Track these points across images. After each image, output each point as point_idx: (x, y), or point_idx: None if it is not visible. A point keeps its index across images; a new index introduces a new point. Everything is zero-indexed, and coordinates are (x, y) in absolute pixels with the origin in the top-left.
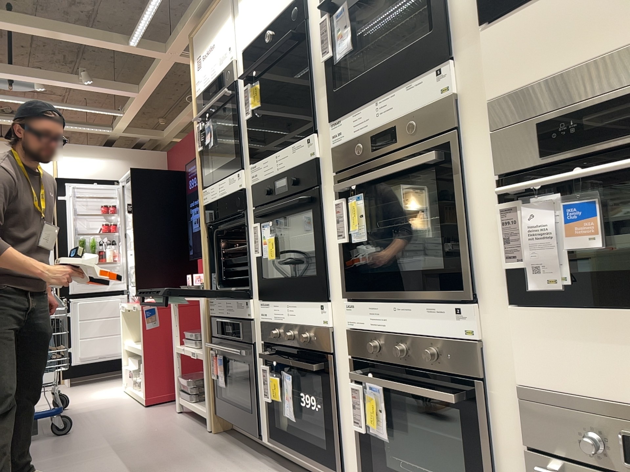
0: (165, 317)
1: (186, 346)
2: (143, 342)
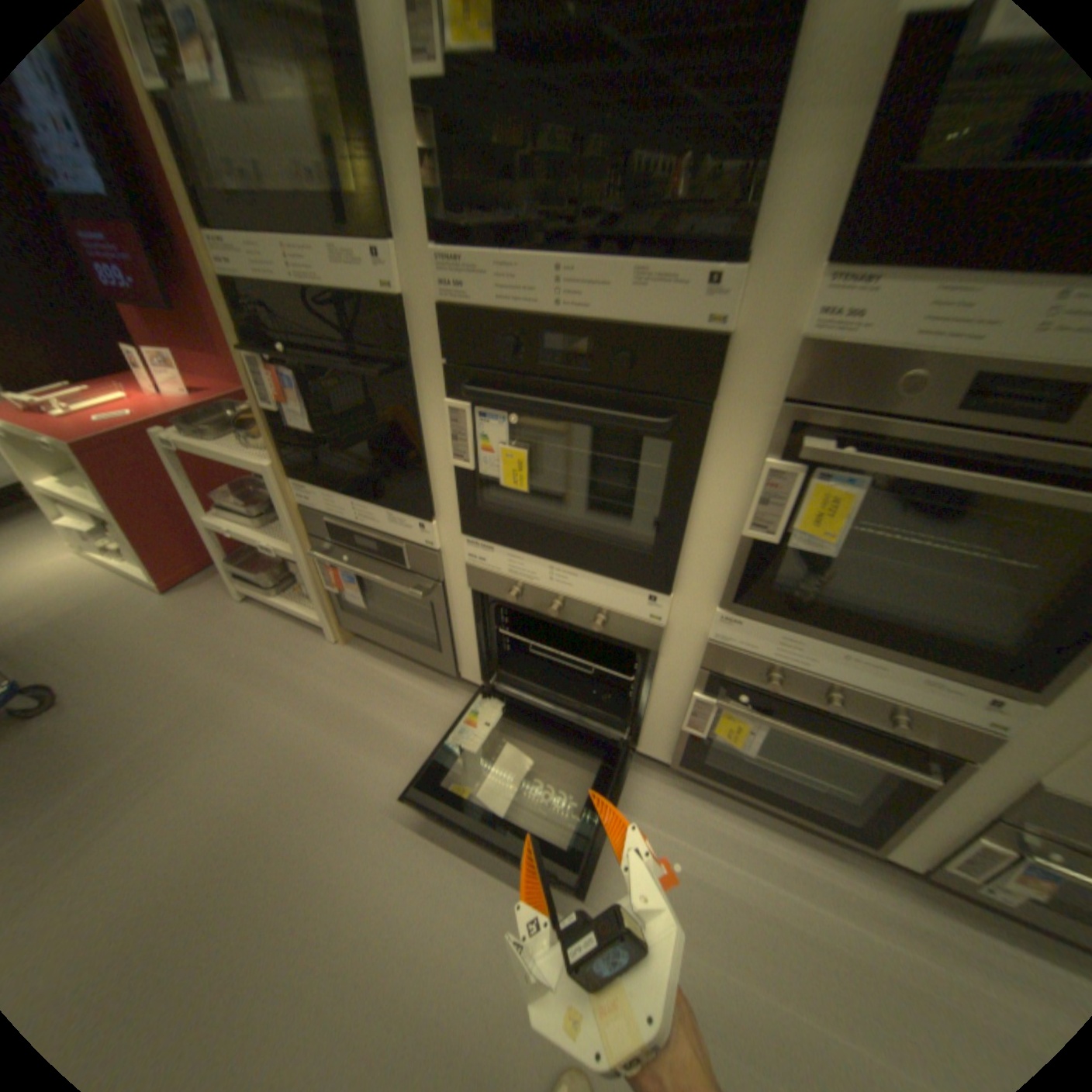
0: (134, 455)
1: (226, 519)
2: (96, 497)
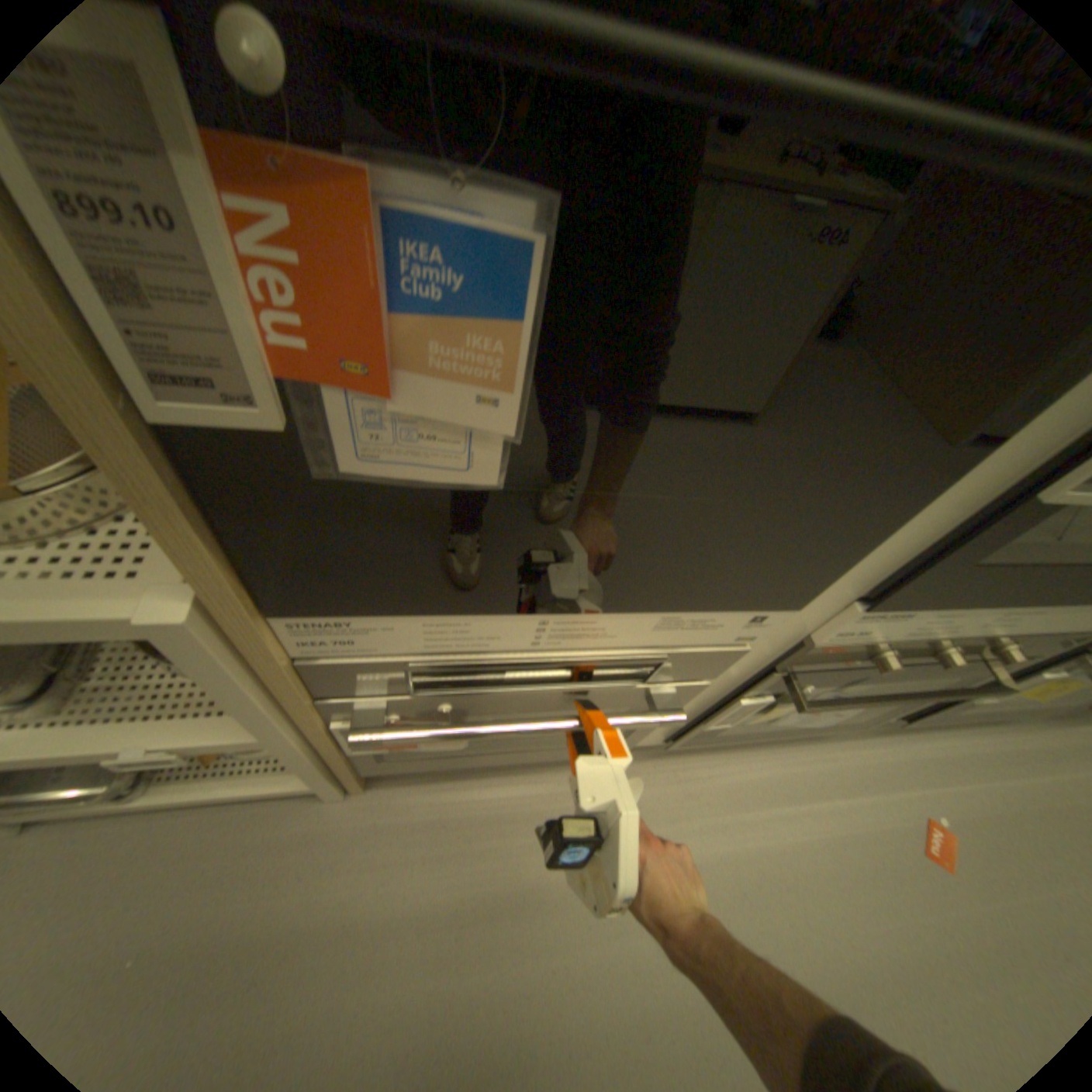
0: None
1: None
2: None
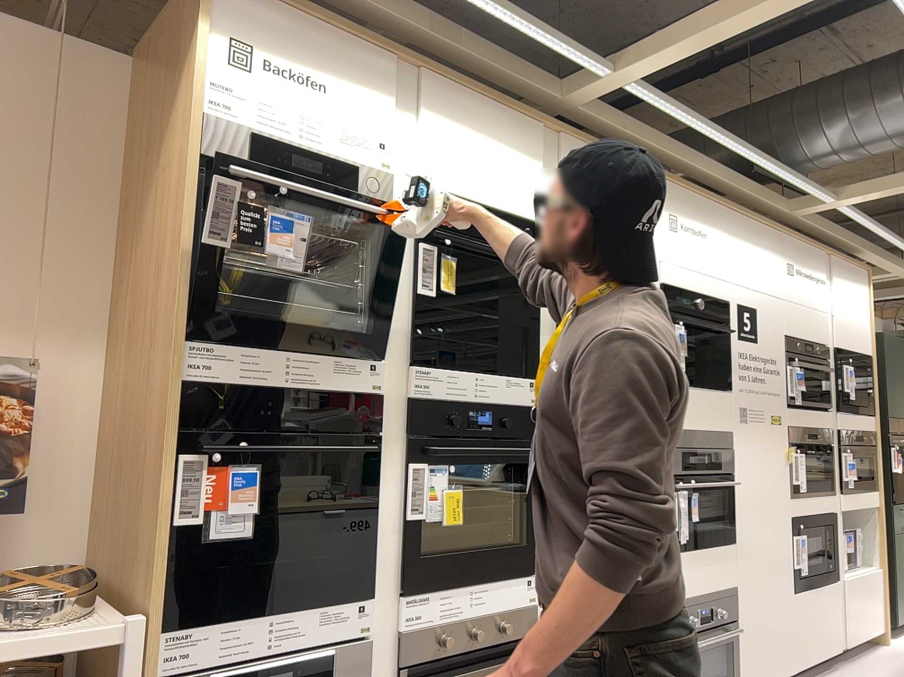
0: None
1: None
2: None
